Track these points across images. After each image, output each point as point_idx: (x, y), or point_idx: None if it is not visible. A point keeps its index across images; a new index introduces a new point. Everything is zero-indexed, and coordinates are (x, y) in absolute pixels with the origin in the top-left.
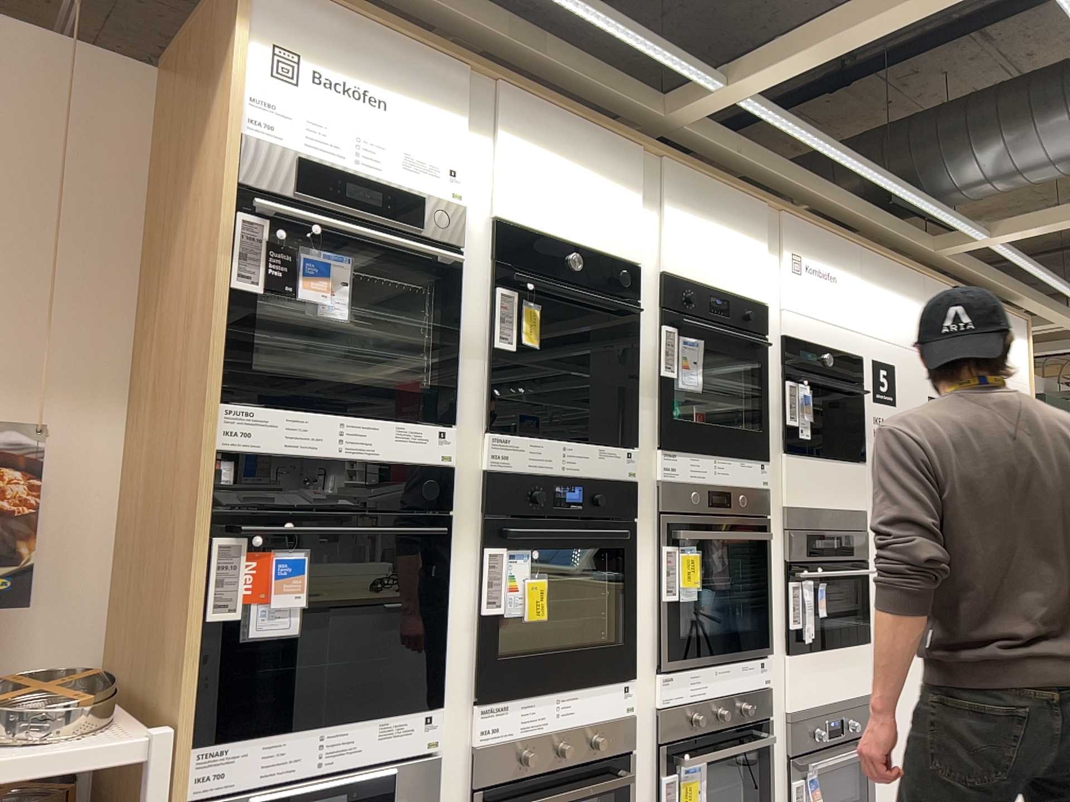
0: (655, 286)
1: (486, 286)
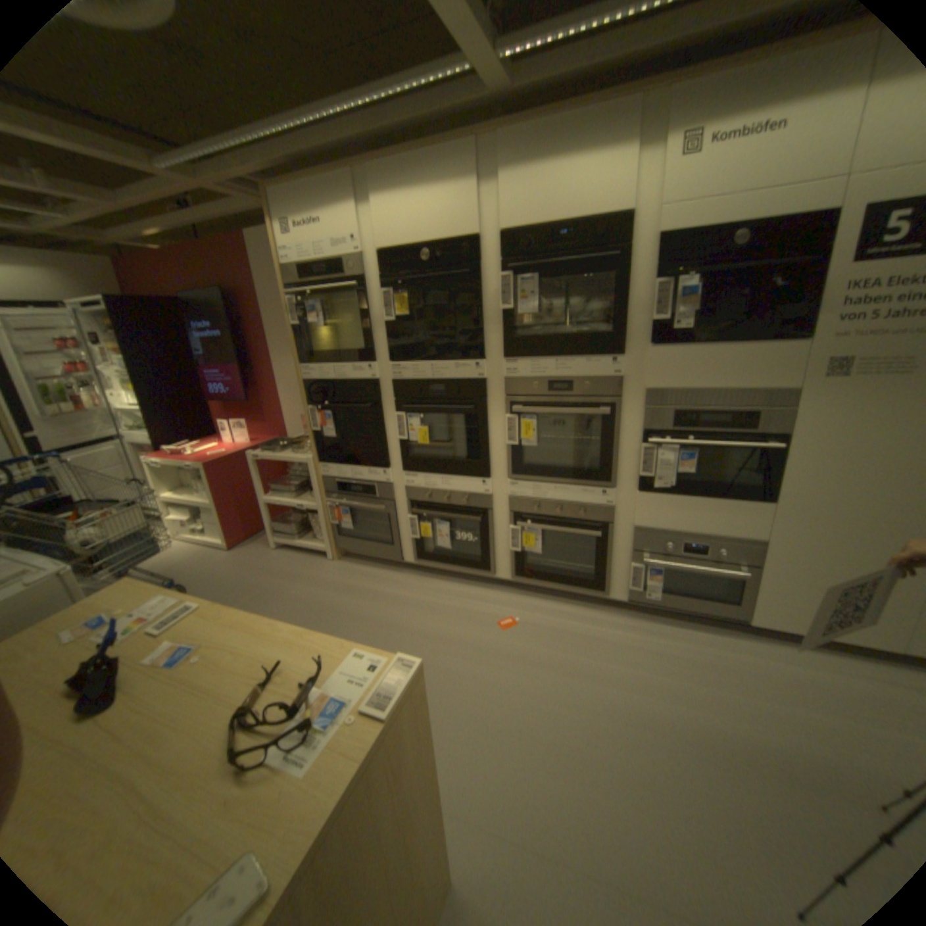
0: (500, 244)
1: (379, 292)
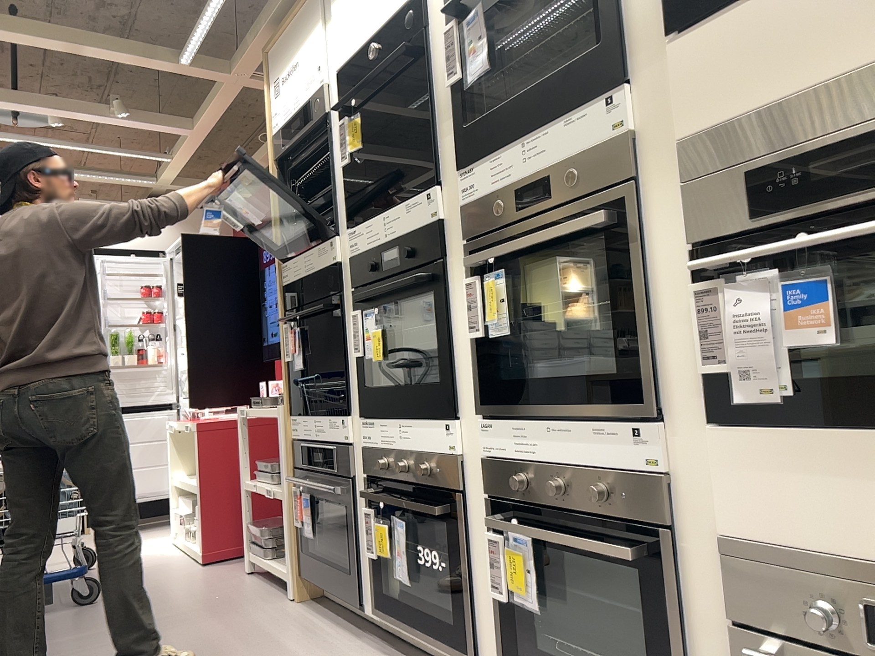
0: None
1: (340, 125)
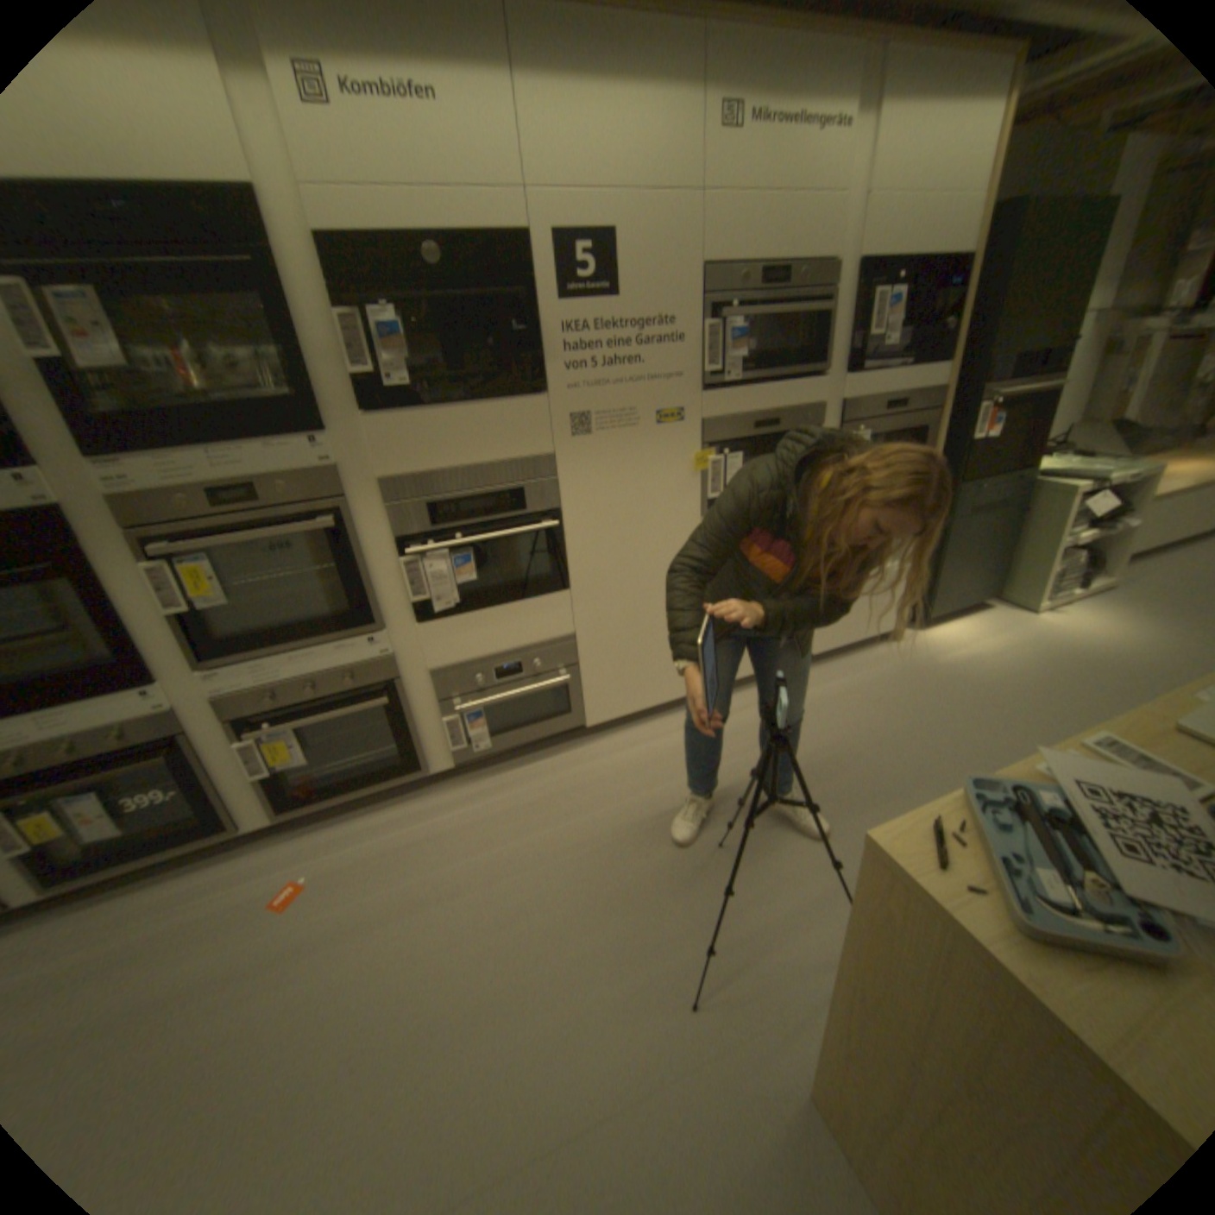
0: None
1: None
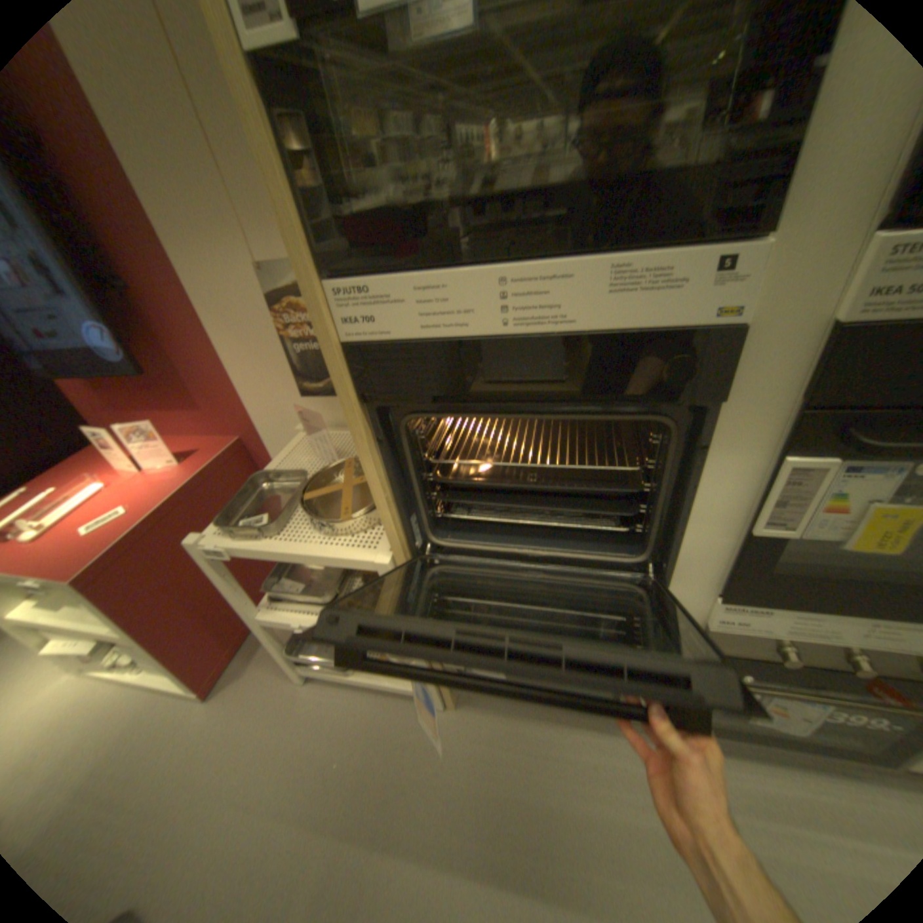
0: None
1: None
